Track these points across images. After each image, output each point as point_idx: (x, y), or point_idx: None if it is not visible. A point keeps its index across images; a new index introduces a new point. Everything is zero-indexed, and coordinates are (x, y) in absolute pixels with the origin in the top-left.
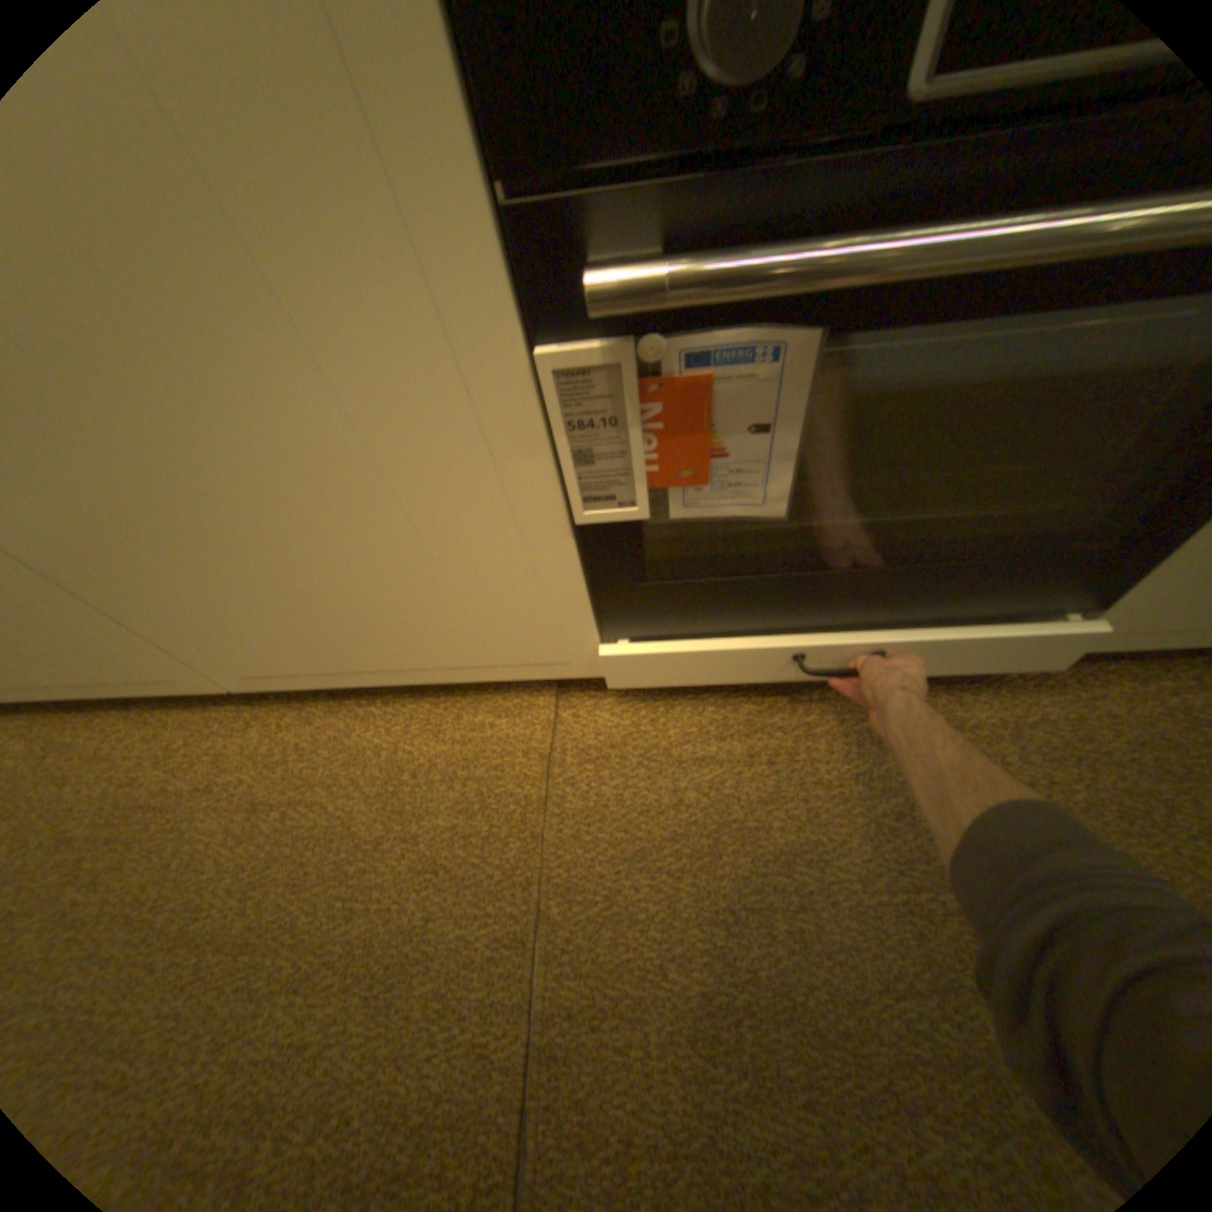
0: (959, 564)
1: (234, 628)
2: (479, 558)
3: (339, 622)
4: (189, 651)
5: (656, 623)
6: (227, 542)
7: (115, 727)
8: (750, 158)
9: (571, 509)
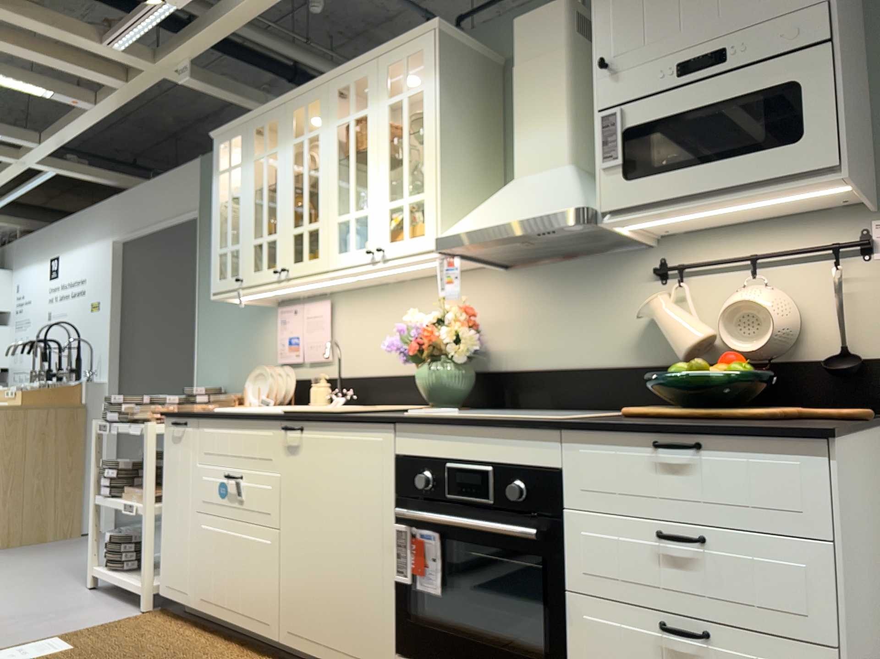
0: (499, 651)
1: (301, 600)
2: (370, 590)
3: (327, 609)
4: (283, 609)
5: (412, 652)
6: (321, 561)
7: (232, 650)
8: (430, 502)
9: (396, 579)
